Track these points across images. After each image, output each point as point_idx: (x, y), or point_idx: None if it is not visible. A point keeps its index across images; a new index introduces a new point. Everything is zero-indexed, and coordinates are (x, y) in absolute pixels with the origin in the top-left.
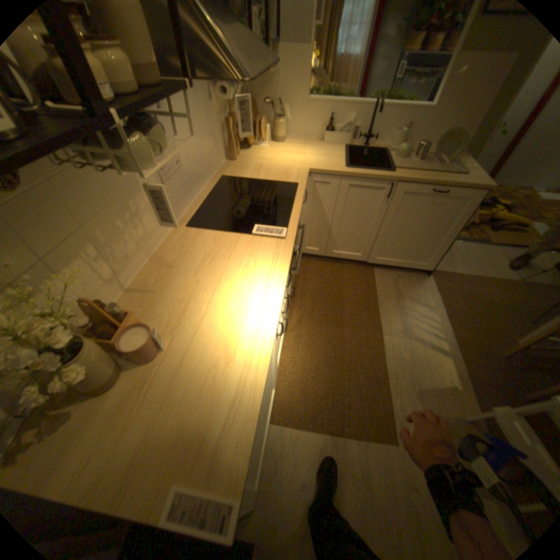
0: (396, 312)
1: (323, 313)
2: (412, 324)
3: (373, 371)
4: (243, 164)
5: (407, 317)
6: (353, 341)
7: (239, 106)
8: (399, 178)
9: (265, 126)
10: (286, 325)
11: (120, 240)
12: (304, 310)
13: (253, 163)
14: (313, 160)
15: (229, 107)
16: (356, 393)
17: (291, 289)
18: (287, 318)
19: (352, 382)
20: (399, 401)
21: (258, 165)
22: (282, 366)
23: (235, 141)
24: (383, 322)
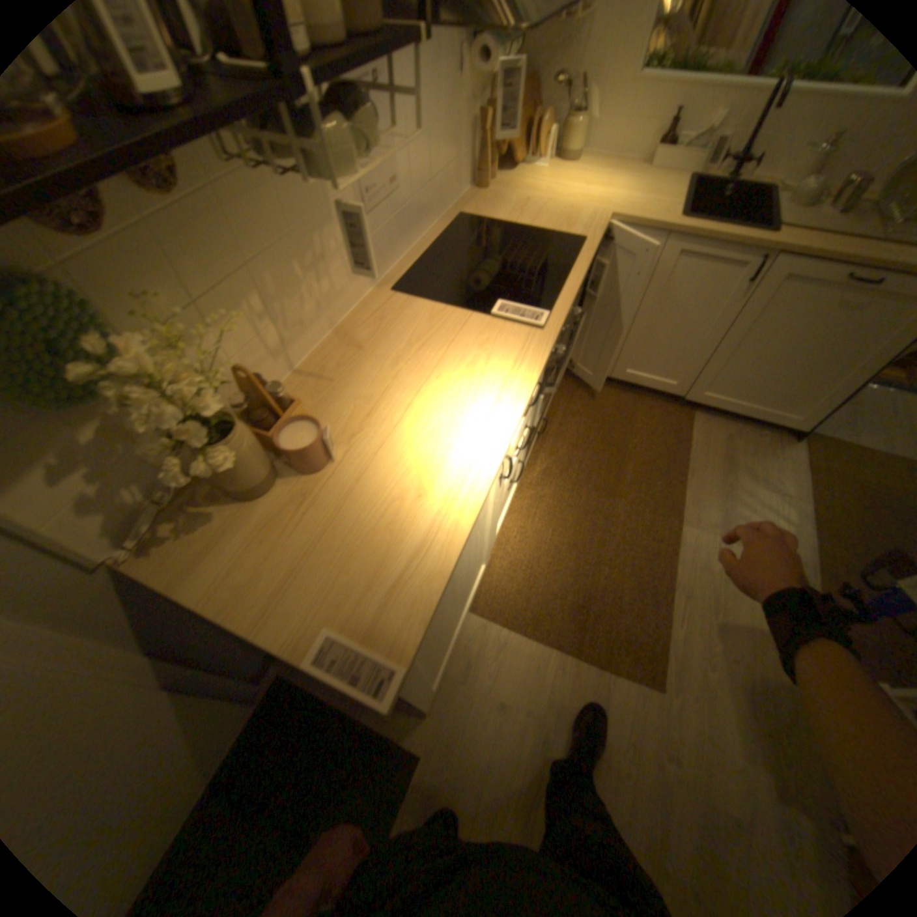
0: (717, 491)
1: (586, 470)
2: (740, 516)
3: (651, 576)
4: (497, 197)
5: (734, 503)
6: (628, 522)
7: (508, 88)
8: (781, 247)
9: (548, 130)
10: (522, 478)
11: (294, 295)
12: (555, 459)
13: (514, 197)
14: (623, 199)
15: (490, 89)
16: (614, 602)
17: (542, 423)
18: (524, 467)
19: (610, 584)
20: (684, 630)
21: (522, 200)
22: (504, 538)
23: (490, 153)
24: (689, 503)
